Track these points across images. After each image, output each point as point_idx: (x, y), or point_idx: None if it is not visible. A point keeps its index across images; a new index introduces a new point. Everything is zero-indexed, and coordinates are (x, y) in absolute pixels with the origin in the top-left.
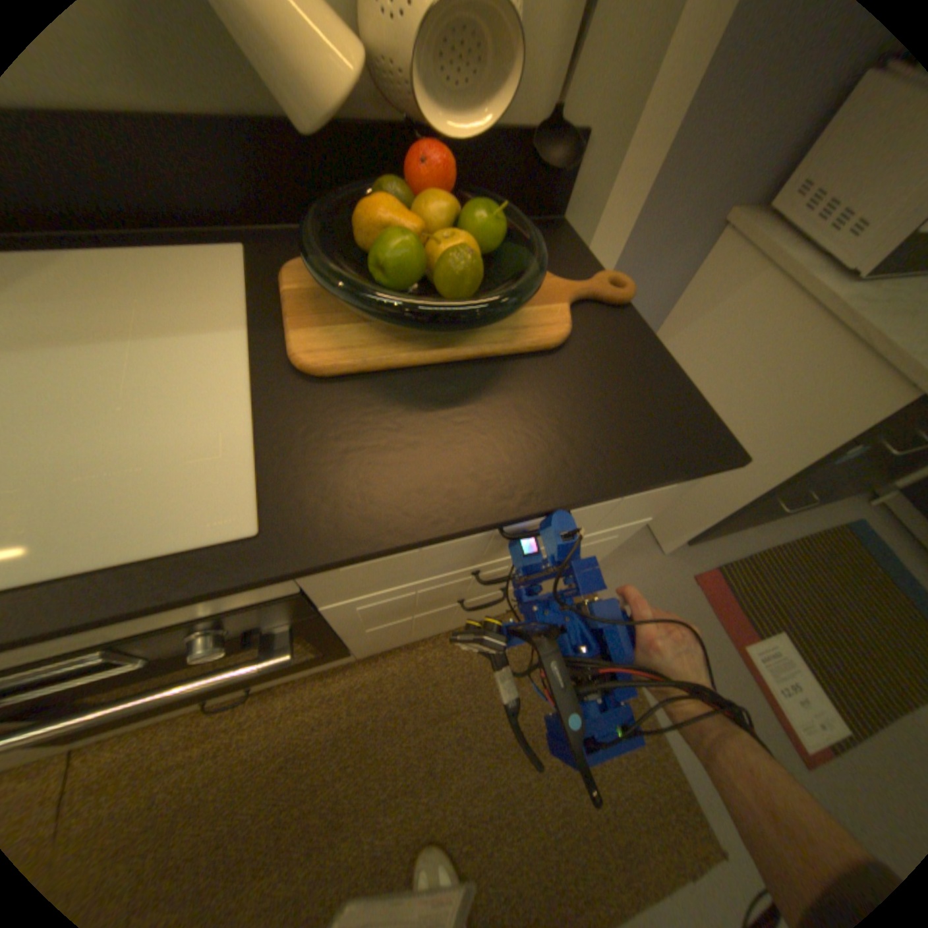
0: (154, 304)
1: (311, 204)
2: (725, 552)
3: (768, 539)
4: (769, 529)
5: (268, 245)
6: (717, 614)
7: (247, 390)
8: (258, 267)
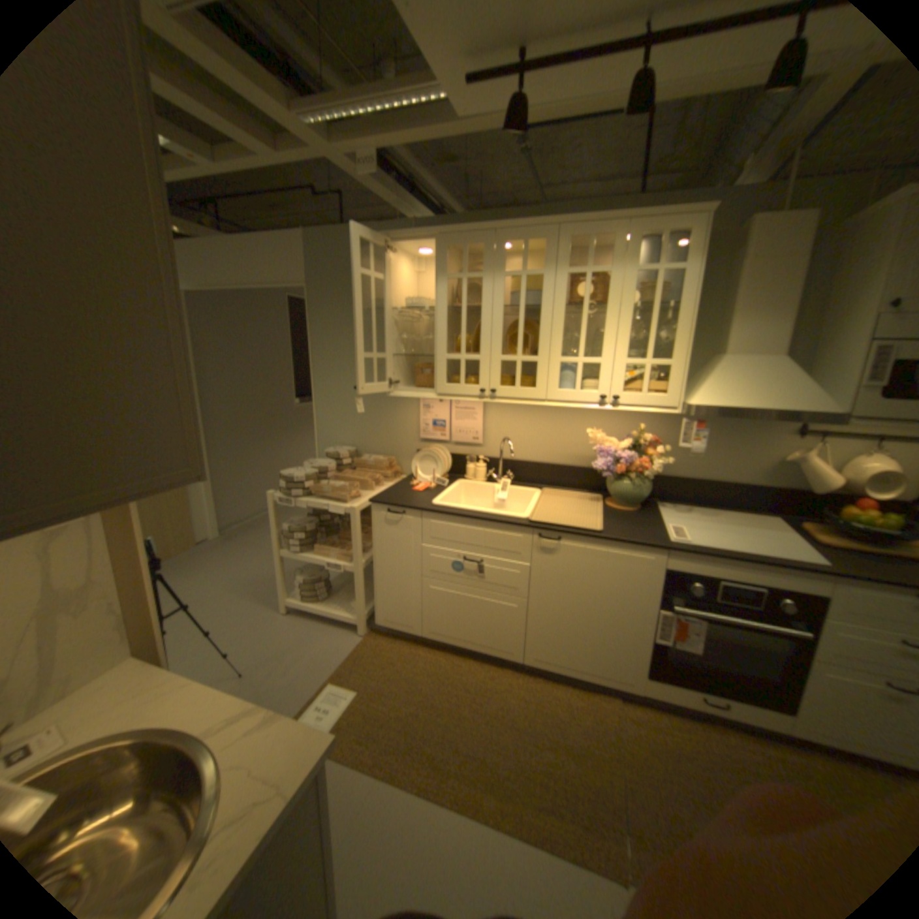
0: (764, 530)
1: (829, 512)
2: None
3: None
4: None
5: (798, 523)
6: None
7: (814, 549)
8: (796, 528)
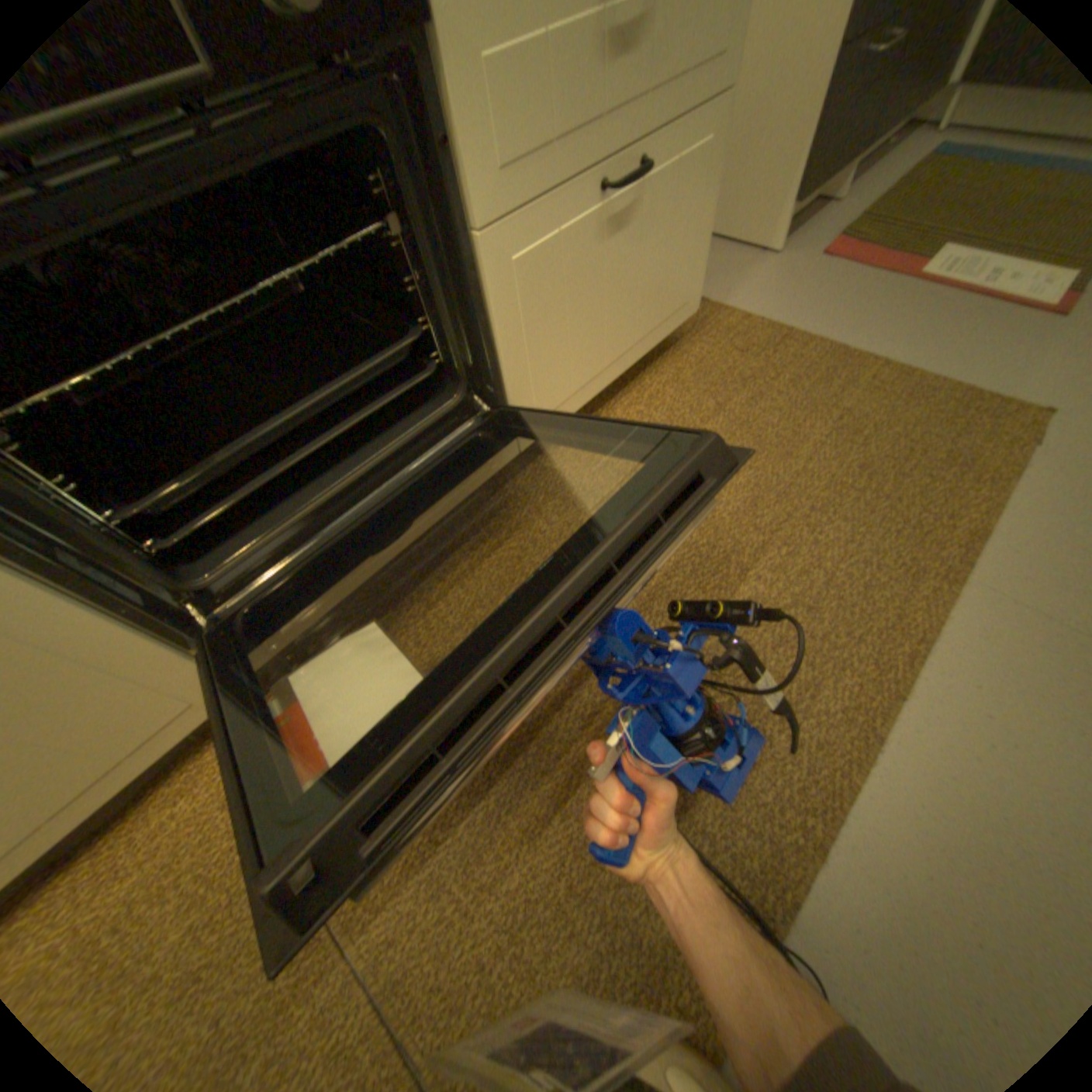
0: None
1: None
2: (832, 226)
3: (863, 199)
4: (858, 192)
5: None
6: (866, 266)
7: None
8: None
